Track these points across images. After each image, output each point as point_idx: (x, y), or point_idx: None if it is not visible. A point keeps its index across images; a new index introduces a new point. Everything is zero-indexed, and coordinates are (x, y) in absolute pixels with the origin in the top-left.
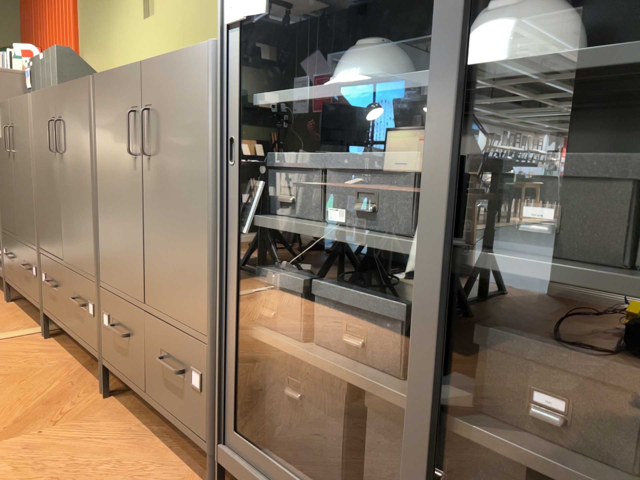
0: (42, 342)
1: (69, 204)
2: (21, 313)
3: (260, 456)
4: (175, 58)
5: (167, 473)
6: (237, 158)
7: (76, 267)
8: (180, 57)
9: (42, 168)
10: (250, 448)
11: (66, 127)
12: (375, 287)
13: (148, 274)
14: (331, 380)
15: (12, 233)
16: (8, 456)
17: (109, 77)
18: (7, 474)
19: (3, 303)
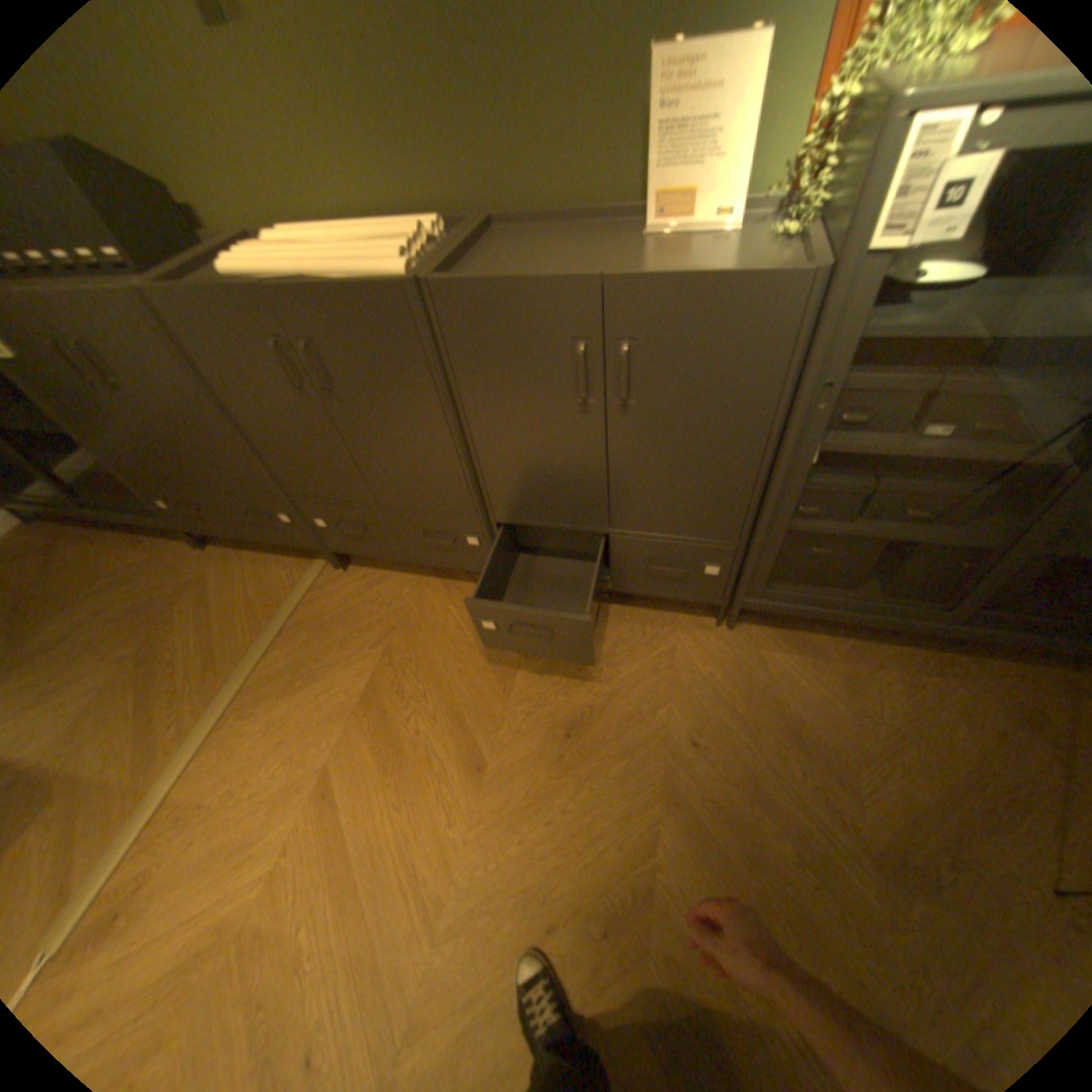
0: (348, 576)
1: (379, 449)
2: (250, 556)
3: (798, 596)
4: (711, 282)
5: (658, 625)
6: (830, 404)
7: (421, 509)
8: (730, 283)
9: (228, 399)
10: (784, 594)
11: (334, 354)
12: (927, 467)
13: (618, 507)
14: (868, 536)
15: (177, 484)
16: (535, 686)
17: (485, 289)
18: (561, 698)
19: (200, 554)
